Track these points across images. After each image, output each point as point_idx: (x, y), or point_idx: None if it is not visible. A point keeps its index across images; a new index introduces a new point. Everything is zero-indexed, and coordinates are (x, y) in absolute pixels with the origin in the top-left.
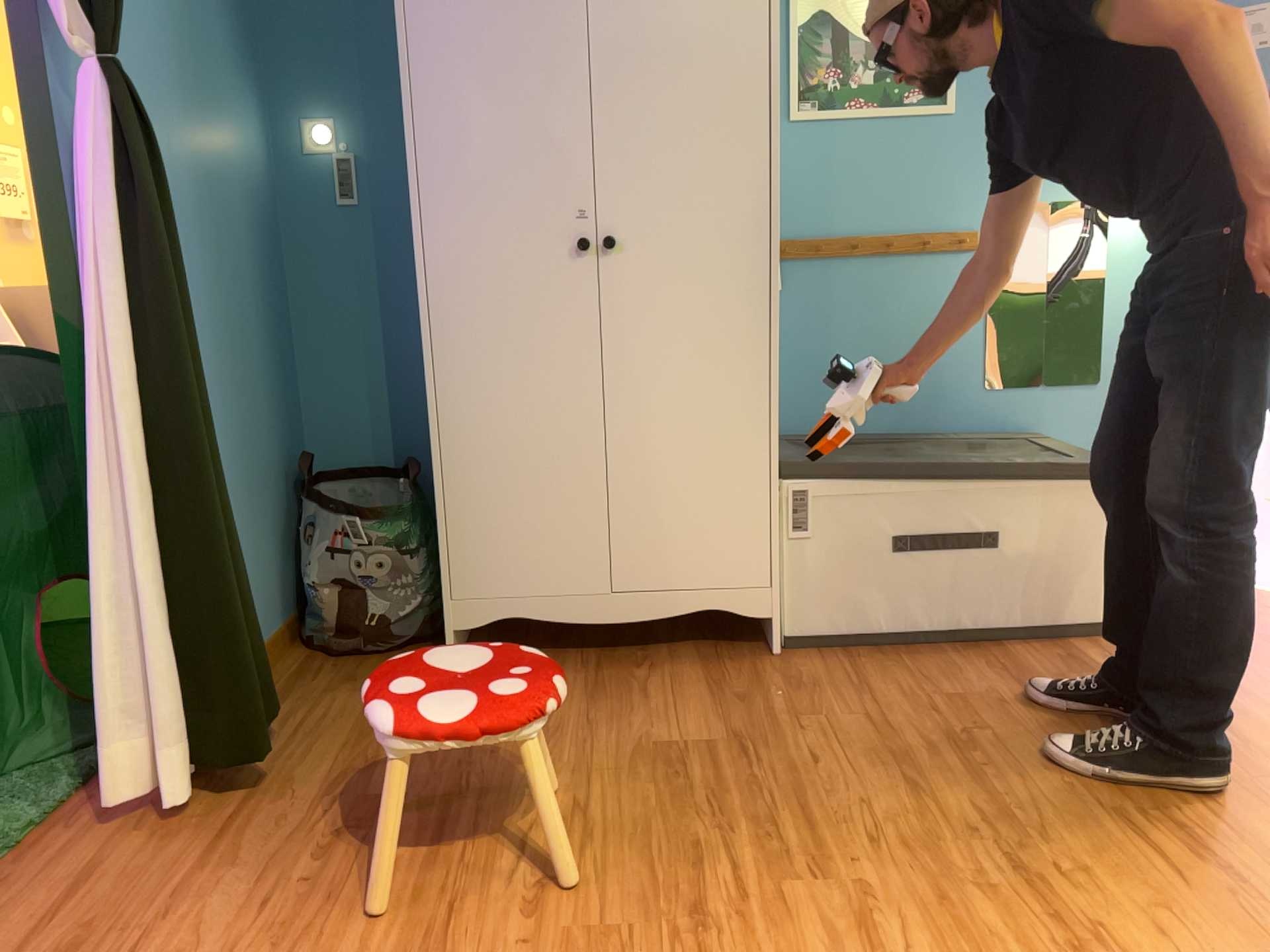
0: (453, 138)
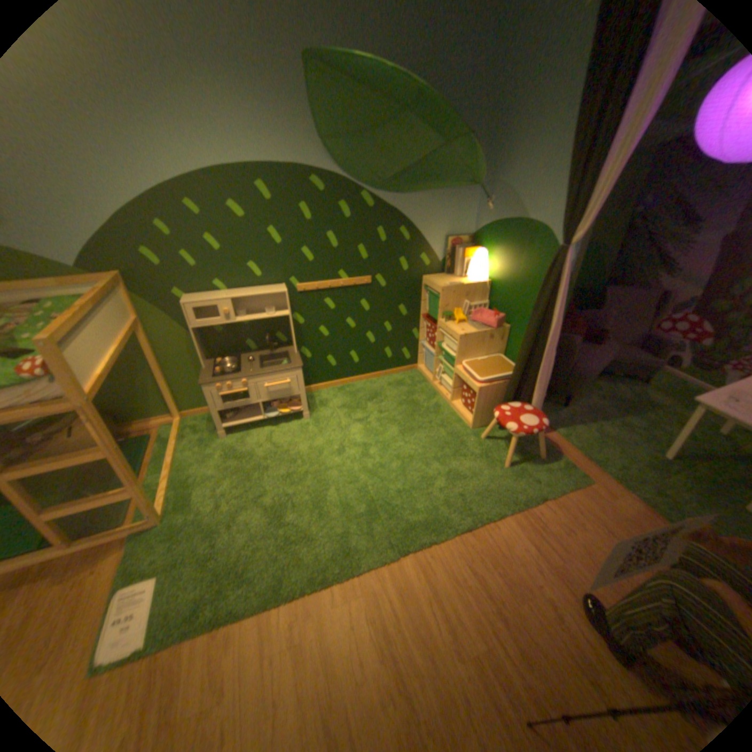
0: None
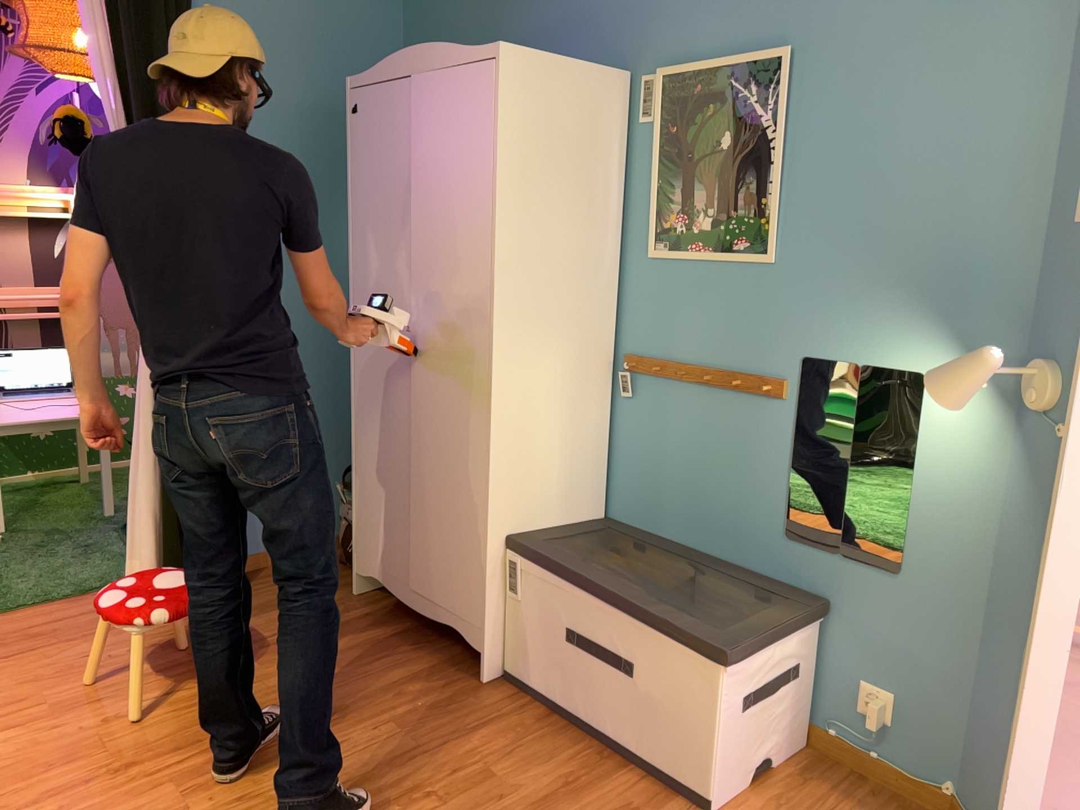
0: (364, 268)
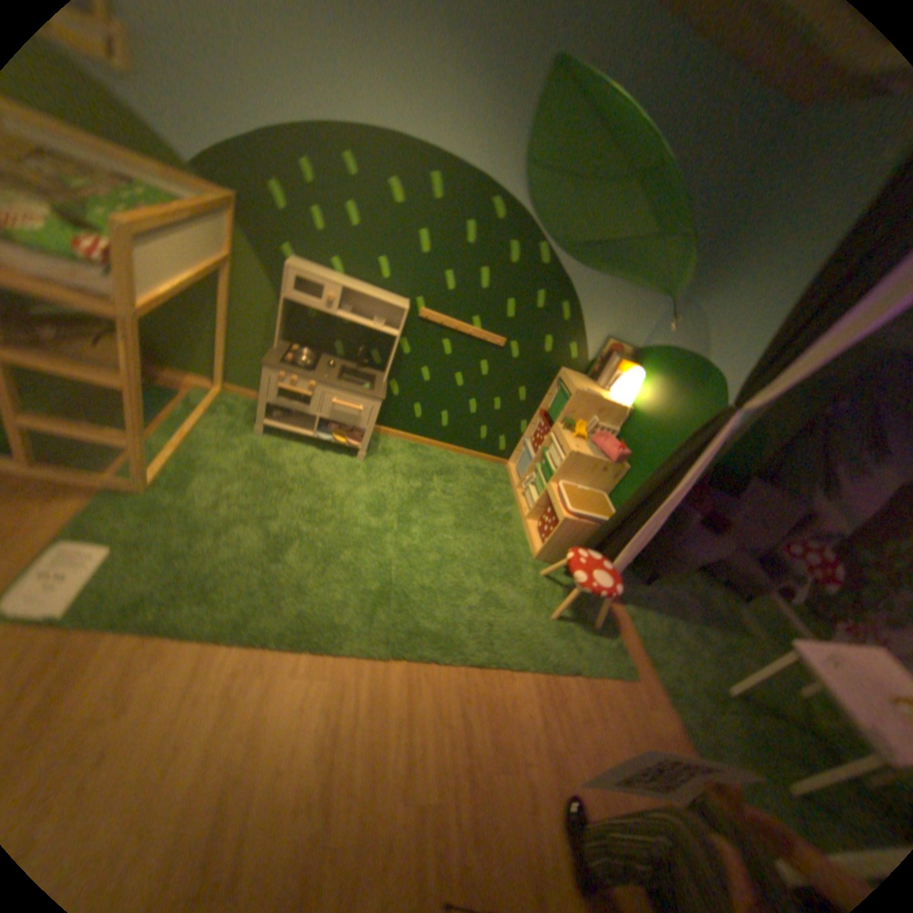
0: None
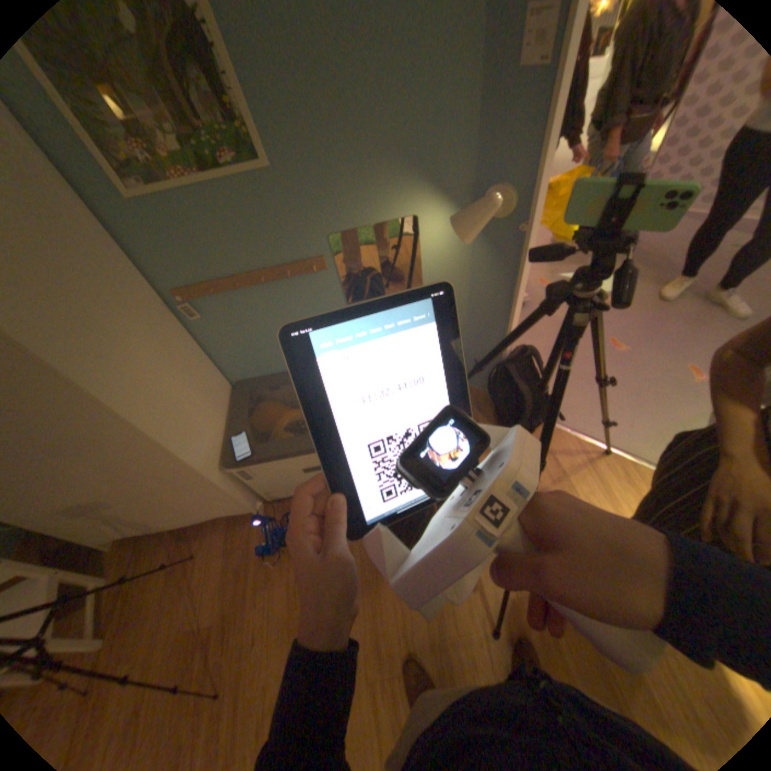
0: None
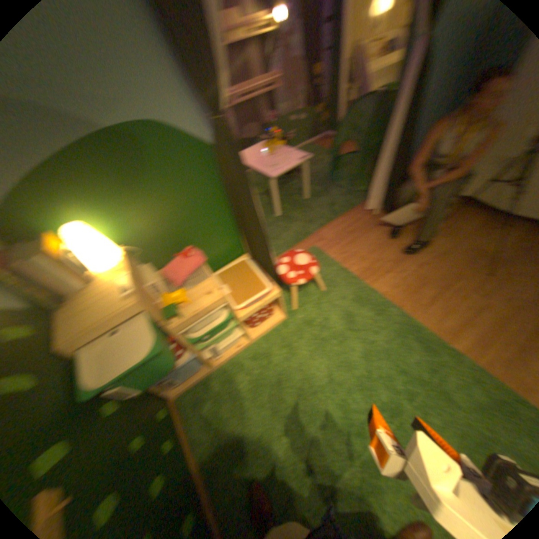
0: None
